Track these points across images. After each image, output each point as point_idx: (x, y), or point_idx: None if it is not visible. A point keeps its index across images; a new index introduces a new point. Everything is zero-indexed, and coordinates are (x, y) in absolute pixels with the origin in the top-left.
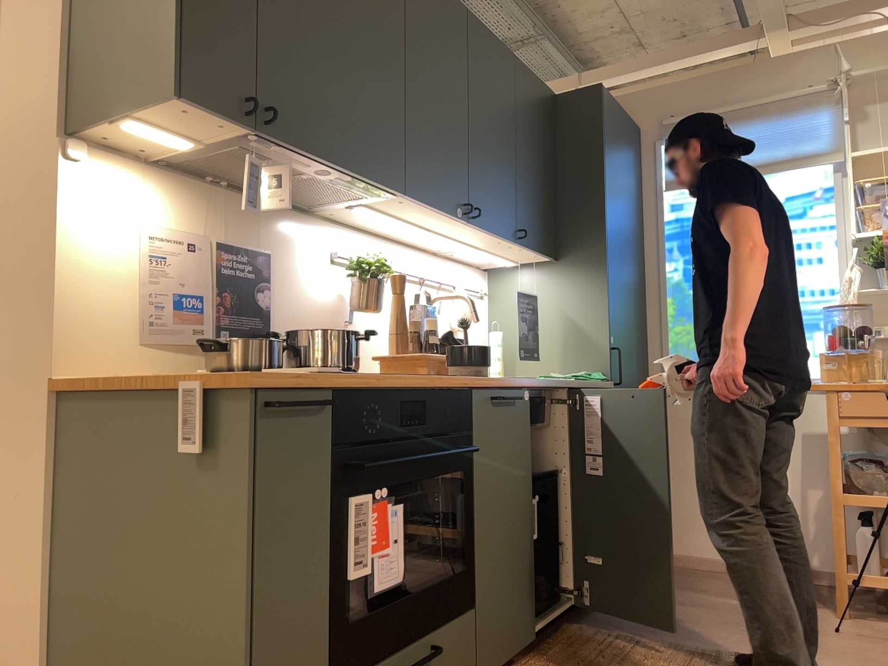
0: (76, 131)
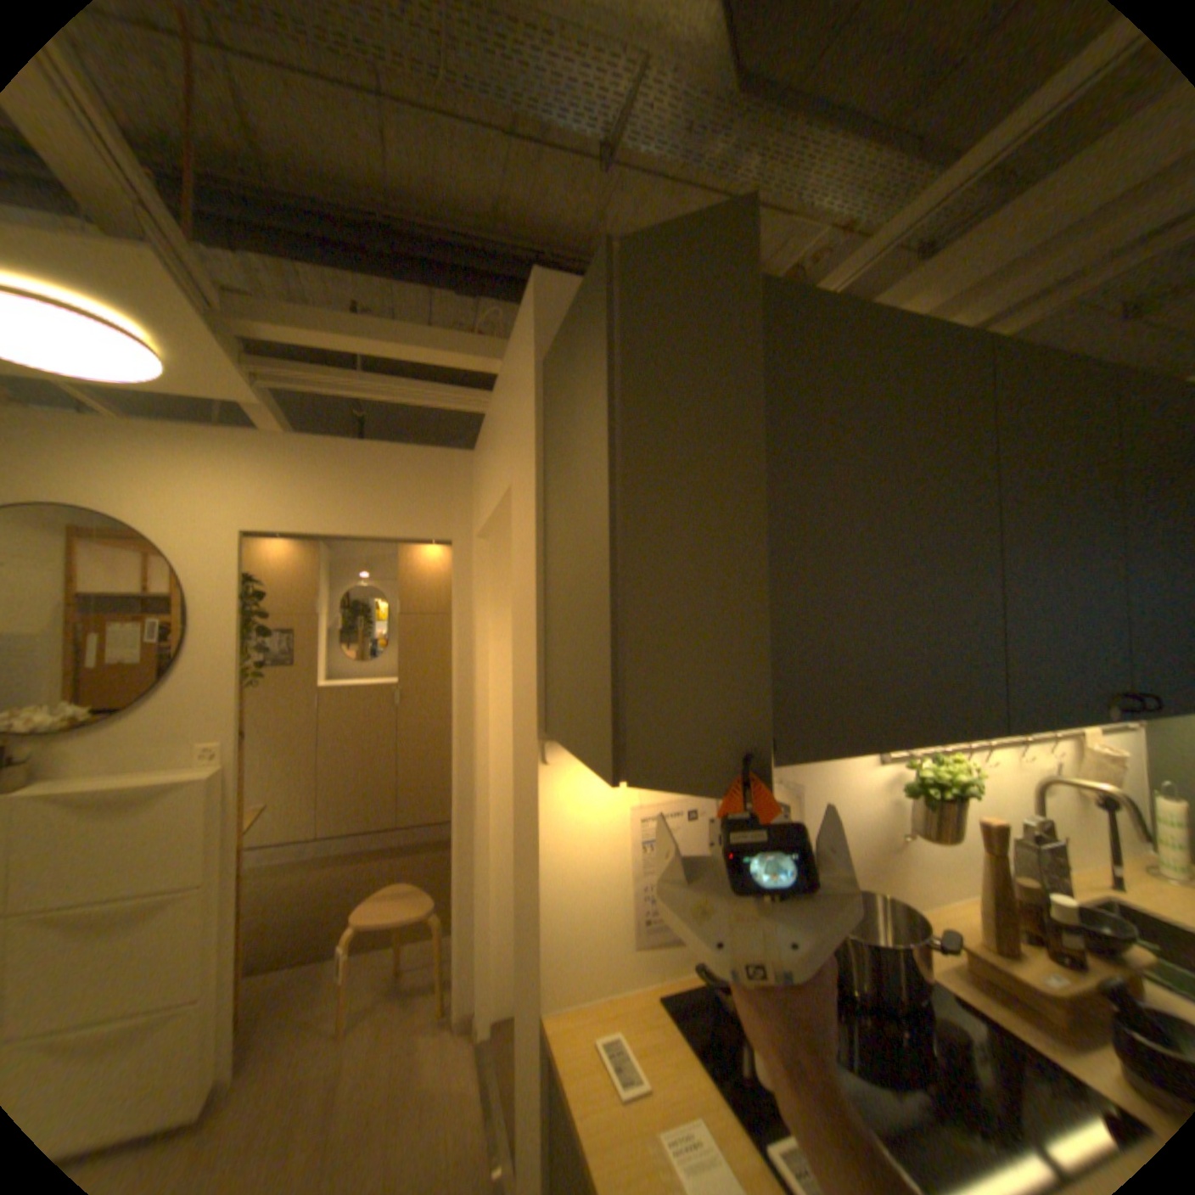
0: (551, 732)
